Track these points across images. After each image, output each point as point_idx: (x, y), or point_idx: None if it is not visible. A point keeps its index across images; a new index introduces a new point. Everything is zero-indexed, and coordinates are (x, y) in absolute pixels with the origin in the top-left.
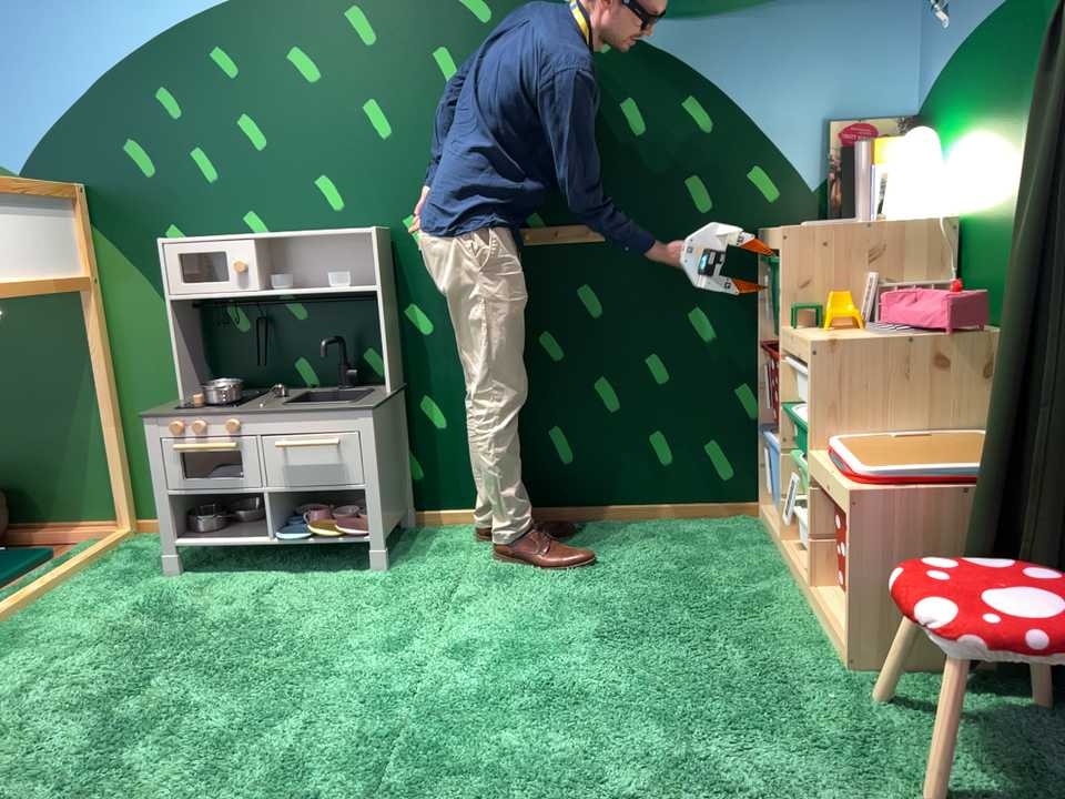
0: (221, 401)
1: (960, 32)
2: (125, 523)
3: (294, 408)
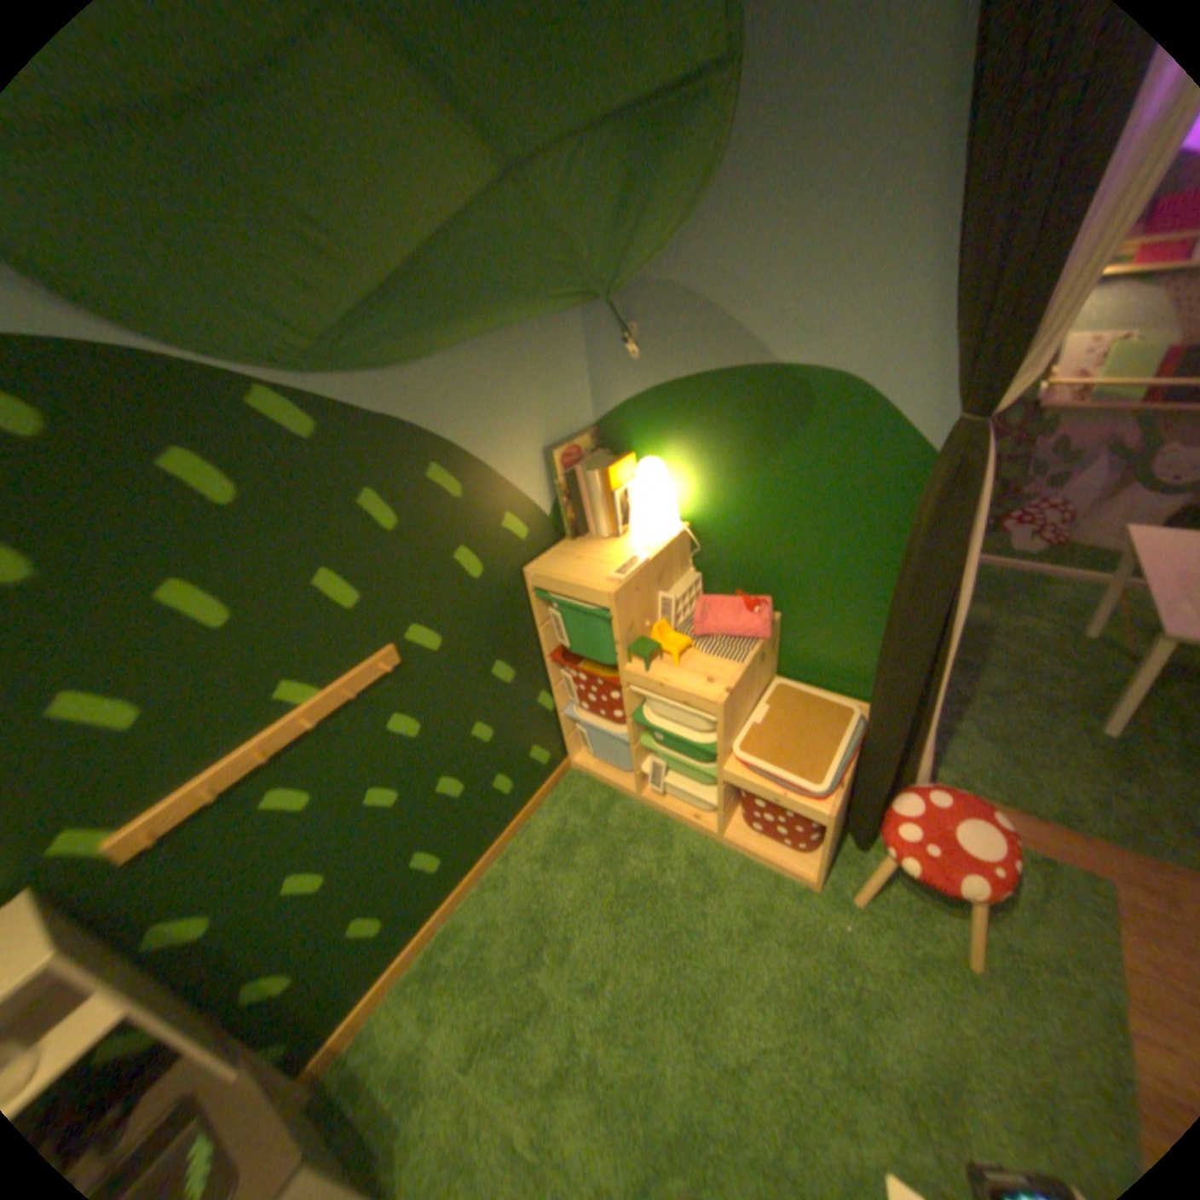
0: None
1: (664, 371)
2: None
3: None
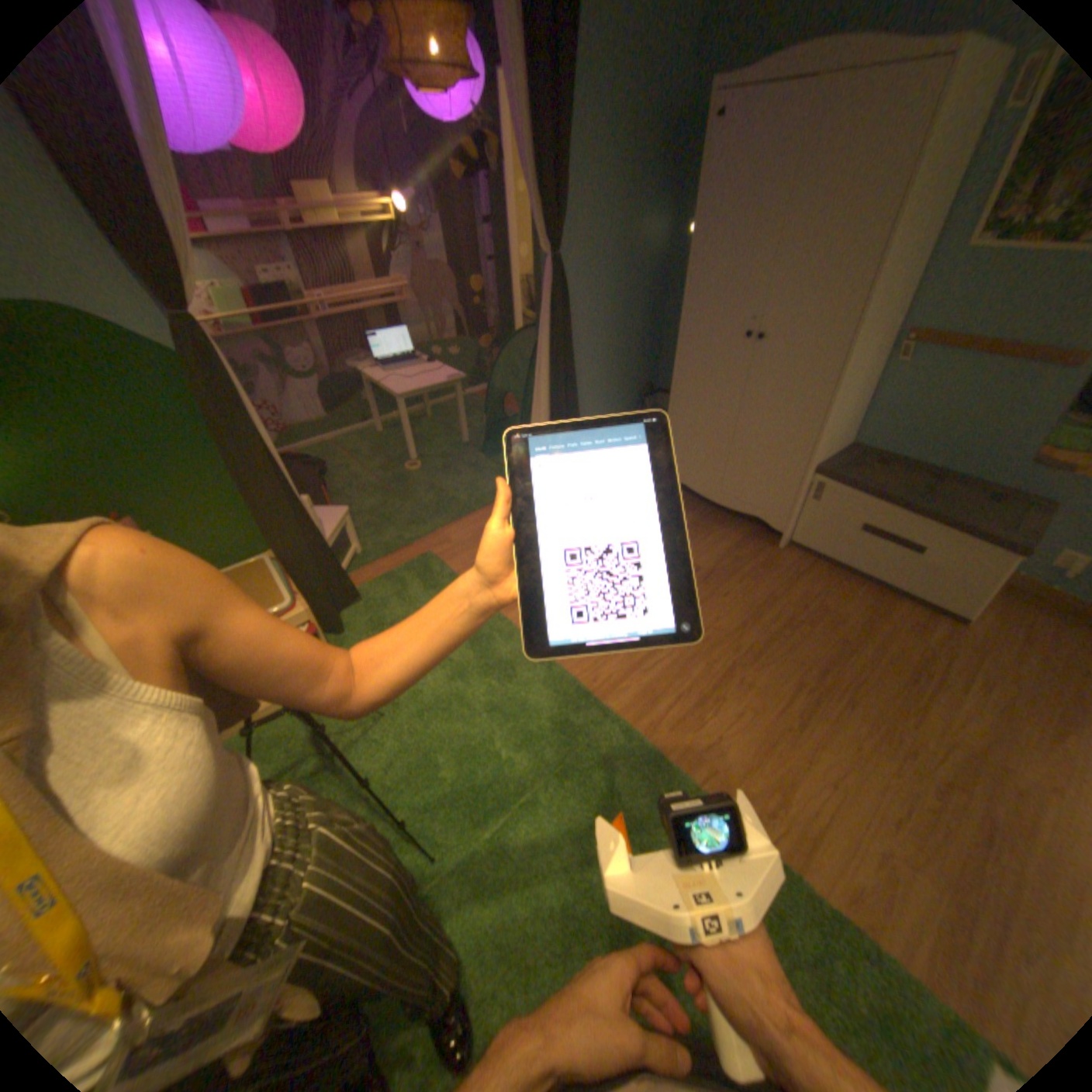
0: None
1: None
2: None
3: None
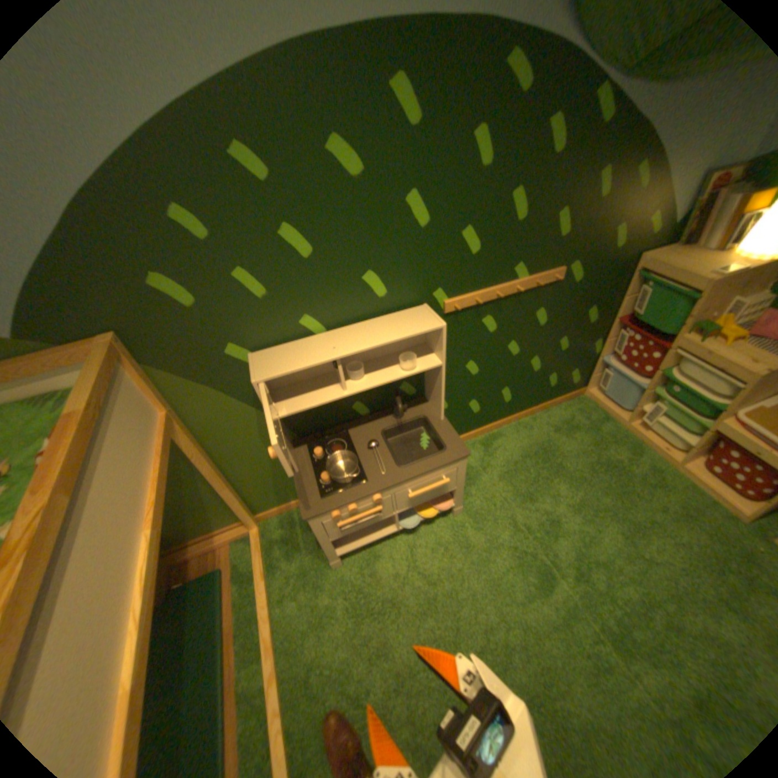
0: (353, 479)
1: None
2: (253, 526)
3: (419, 474)
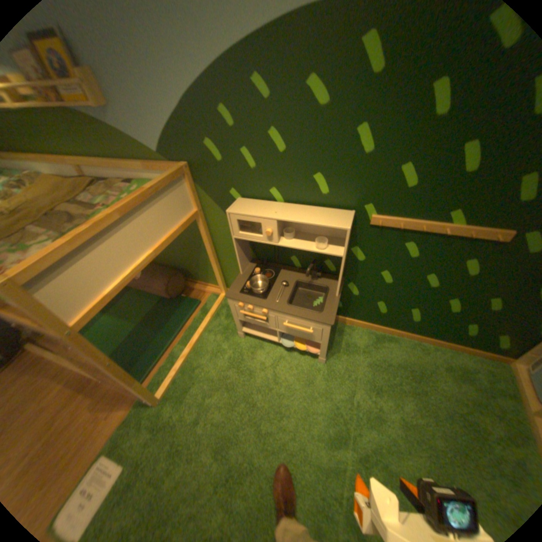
0: (260, 293)
1: None
2: (224, 292)
3: (293, 315)
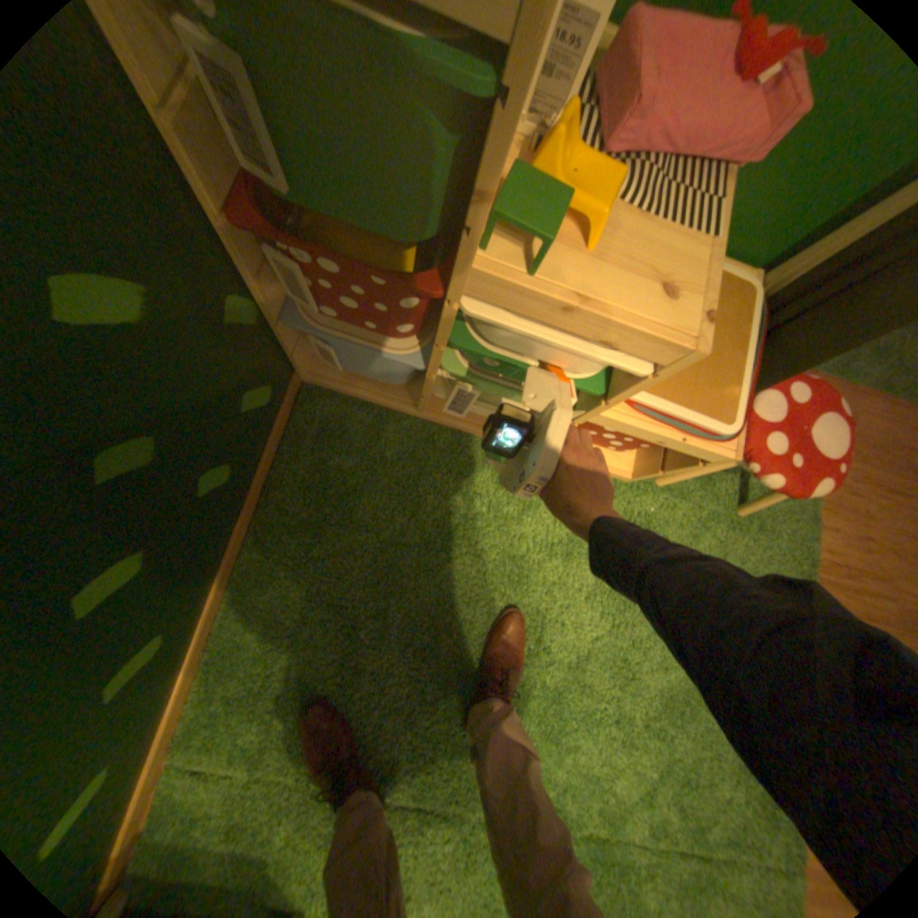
0: None
1: None
2: None
3: None
